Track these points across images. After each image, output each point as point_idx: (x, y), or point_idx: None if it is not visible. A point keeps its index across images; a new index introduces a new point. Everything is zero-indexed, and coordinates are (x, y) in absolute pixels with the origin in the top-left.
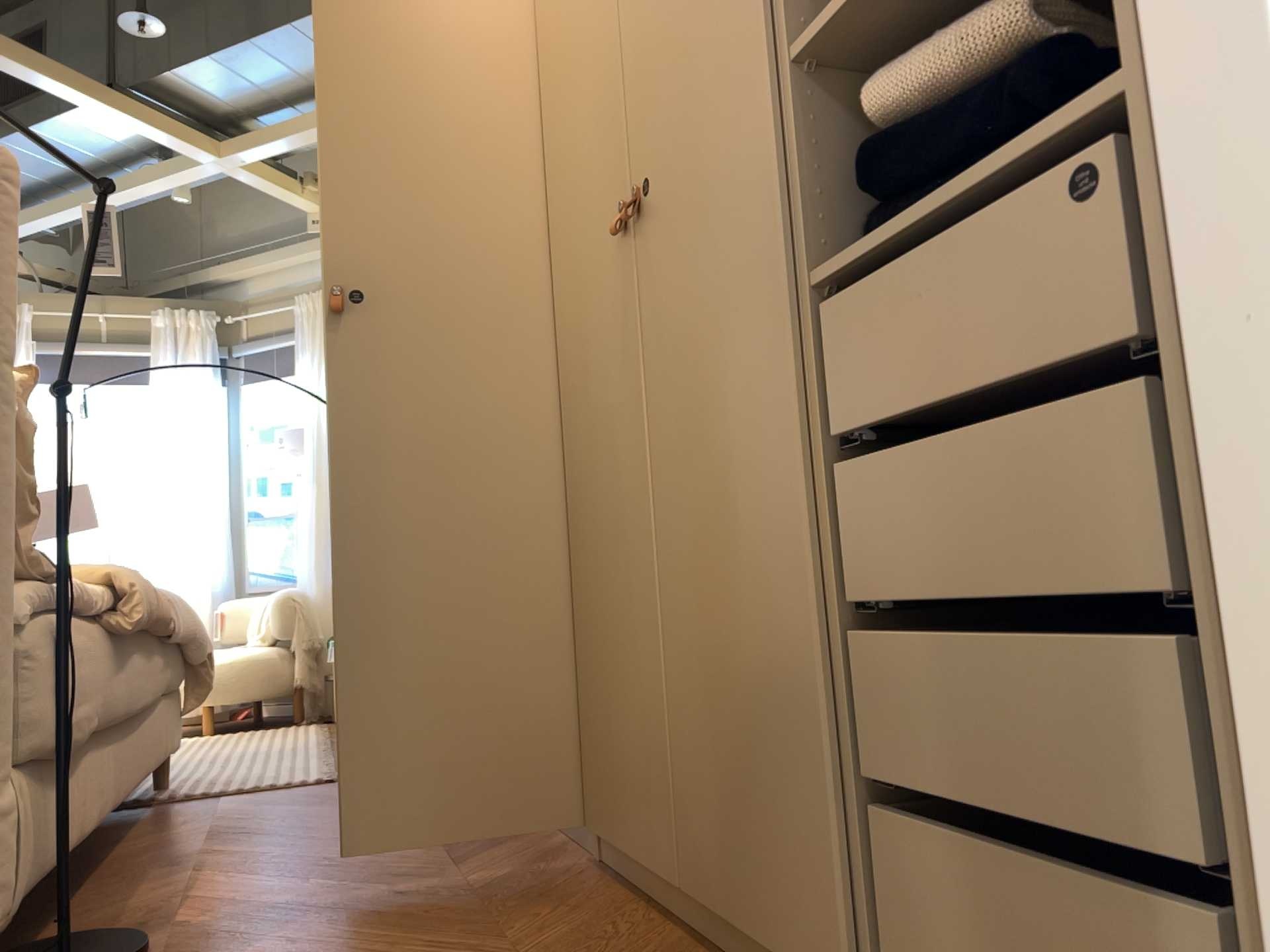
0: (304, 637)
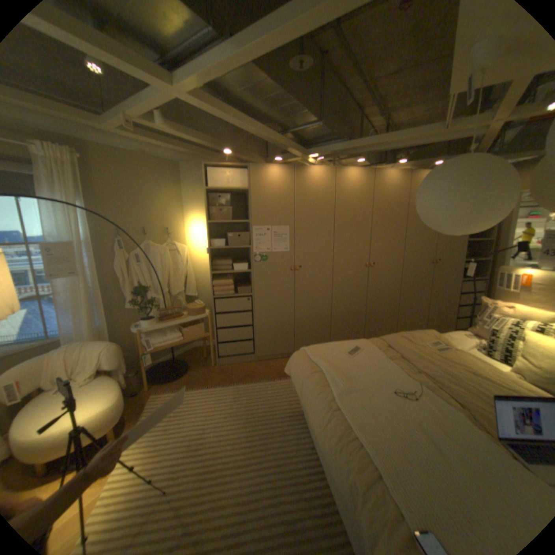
0: (118, 368)
